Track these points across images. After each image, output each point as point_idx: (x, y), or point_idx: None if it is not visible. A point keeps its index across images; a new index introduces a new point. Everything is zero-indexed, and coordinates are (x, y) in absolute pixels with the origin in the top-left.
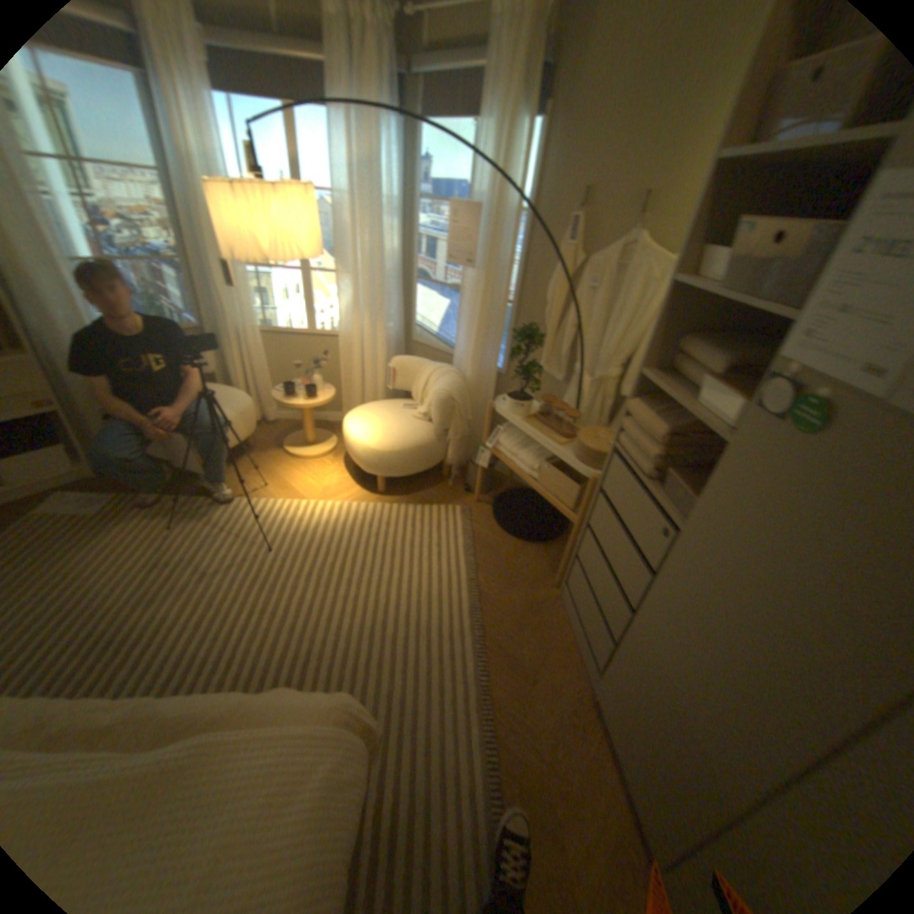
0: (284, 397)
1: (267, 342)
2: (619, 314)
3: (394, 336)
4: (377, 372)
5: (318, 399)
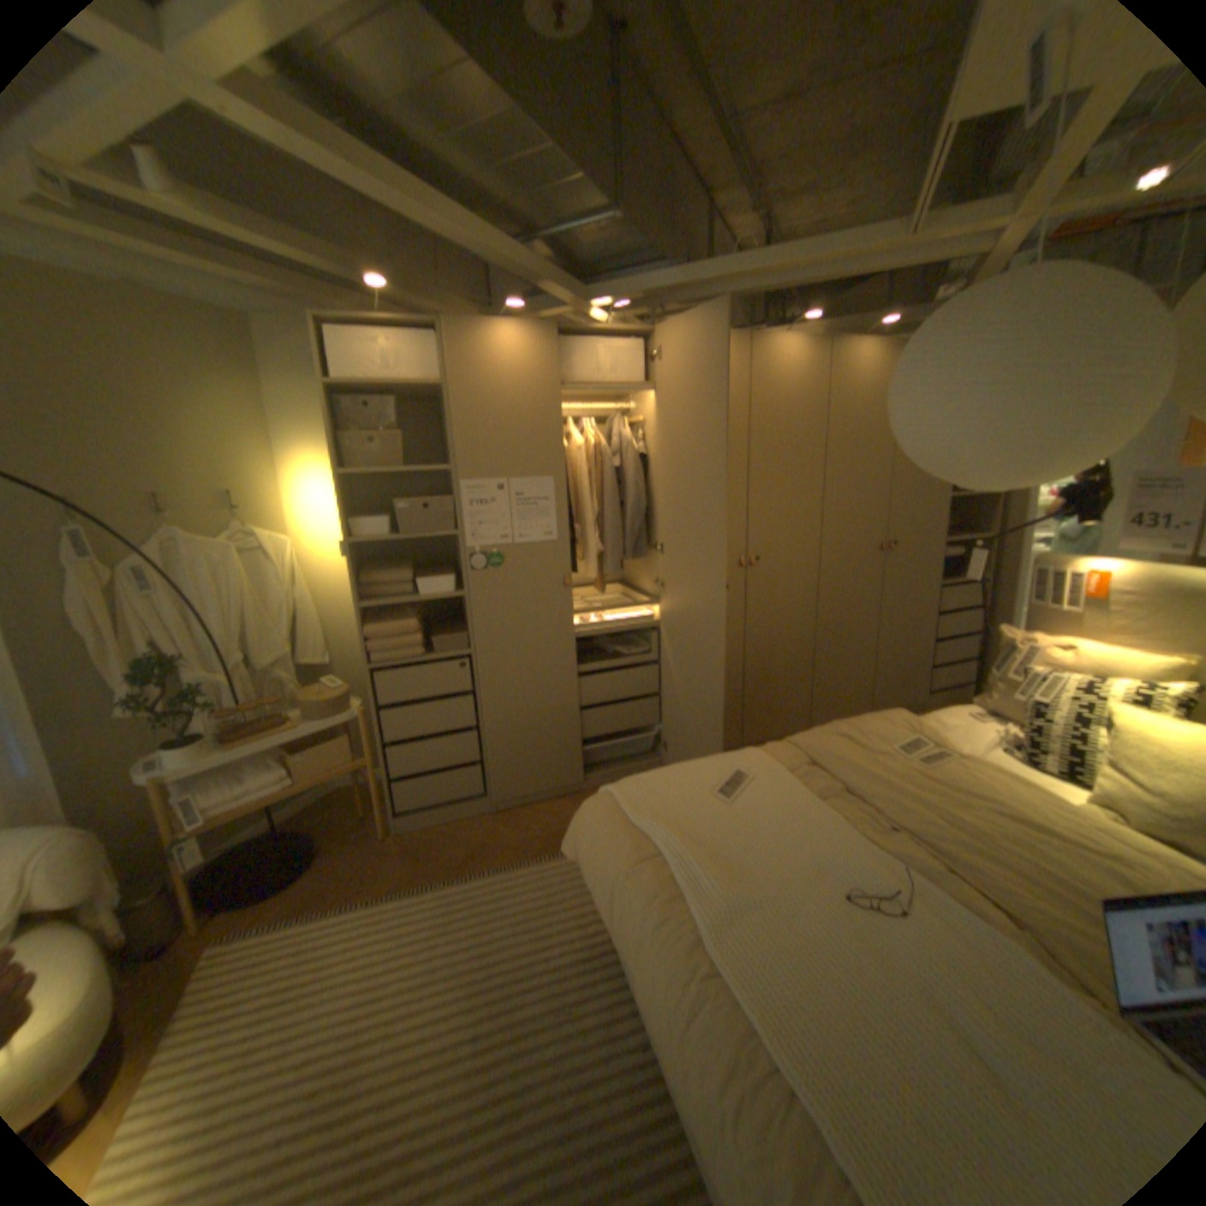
0: None
1: None
2: (202, 606)
3: None
4: None
5: None
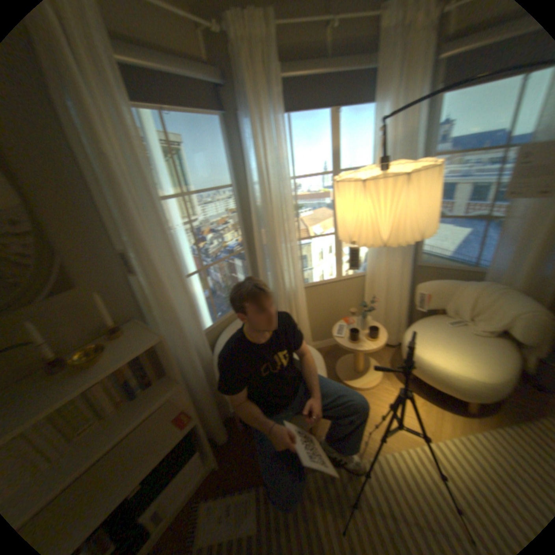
0: (353, 341)
1: (305, 294)
2: None
3: (413, 266)
4: (403, 297)
5: (380, 336)
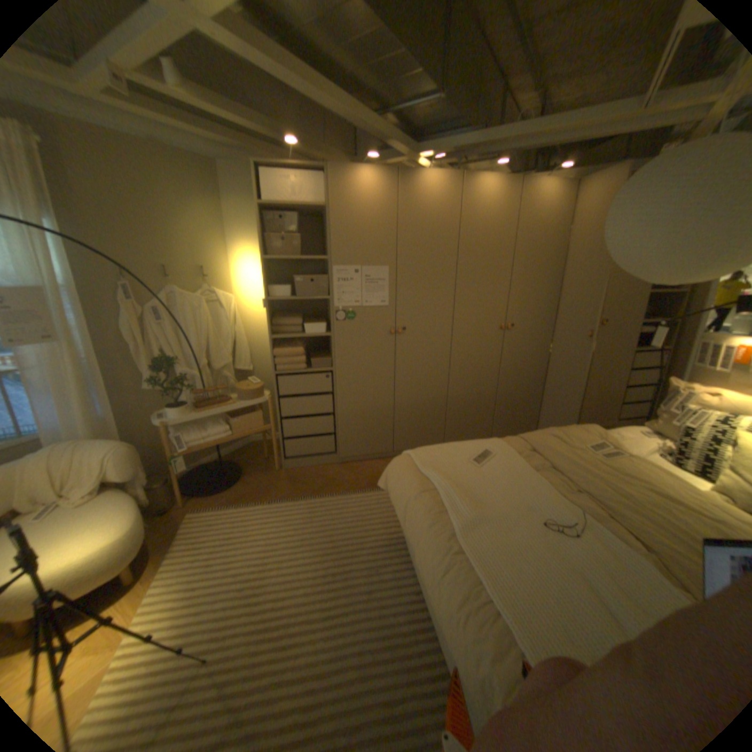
0: None
1: None
2: (187, 332)
3: None
4: None
5: None
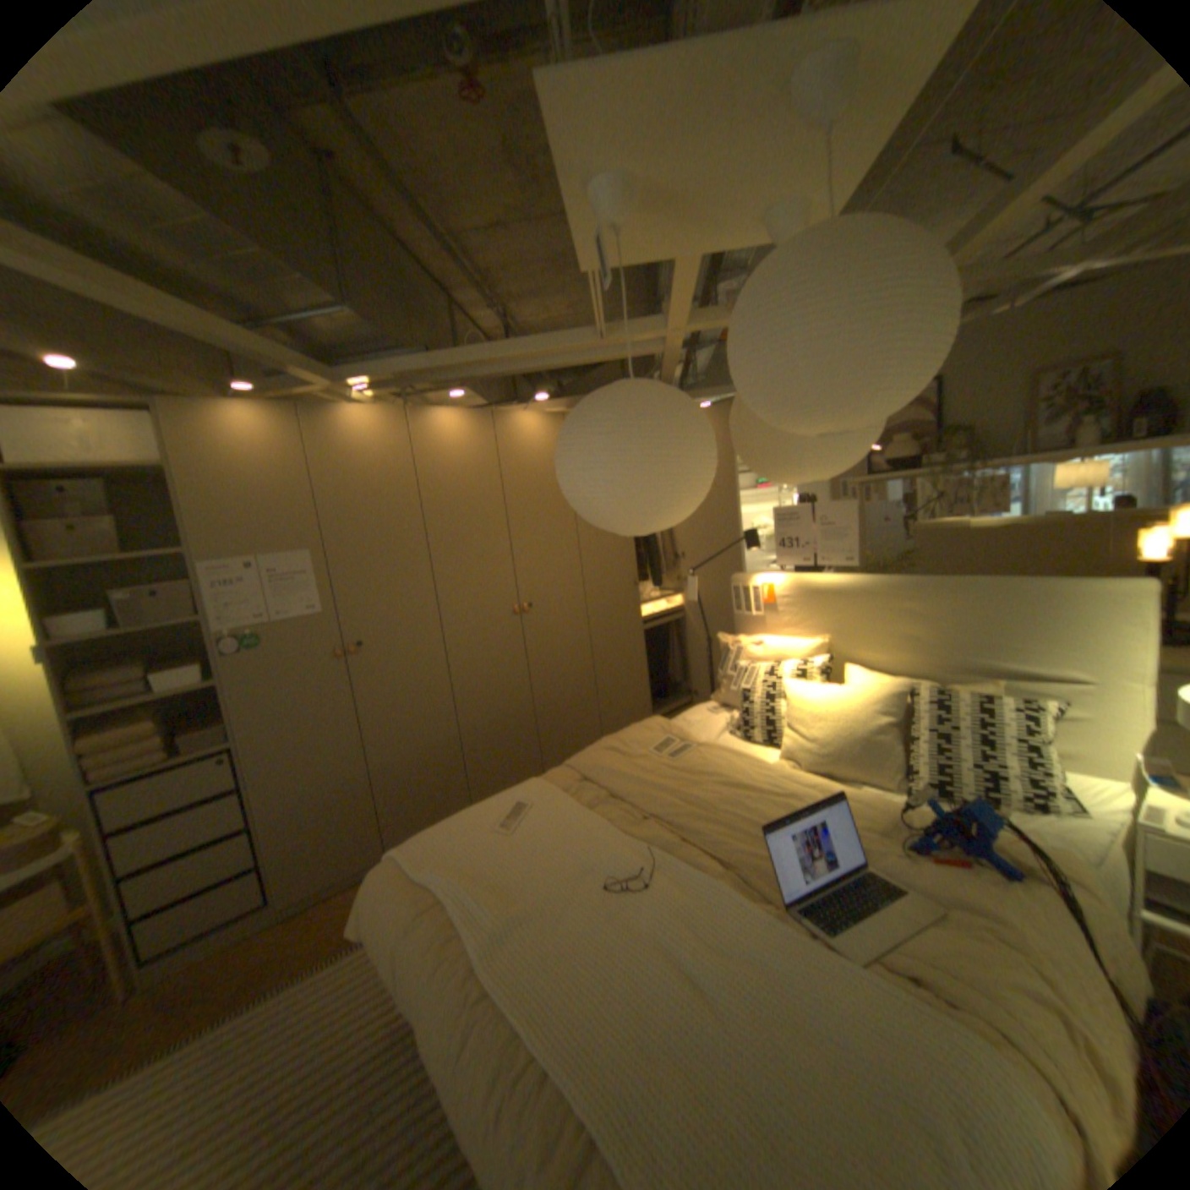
0: None
1: None
2: None
3: None
4: None
5: None
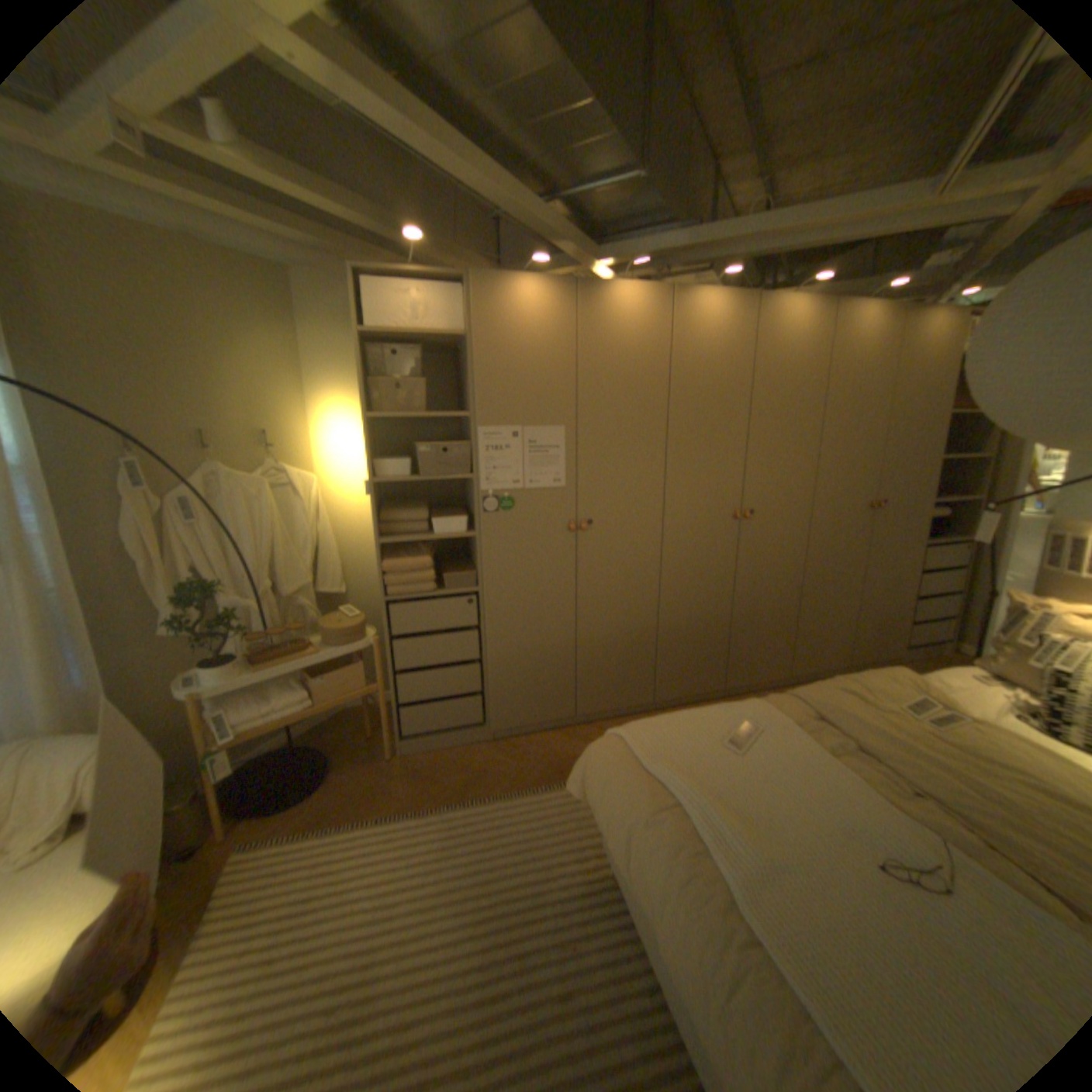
0: None
1: None
2: (237, 535)
3: None
4: None
5: None
